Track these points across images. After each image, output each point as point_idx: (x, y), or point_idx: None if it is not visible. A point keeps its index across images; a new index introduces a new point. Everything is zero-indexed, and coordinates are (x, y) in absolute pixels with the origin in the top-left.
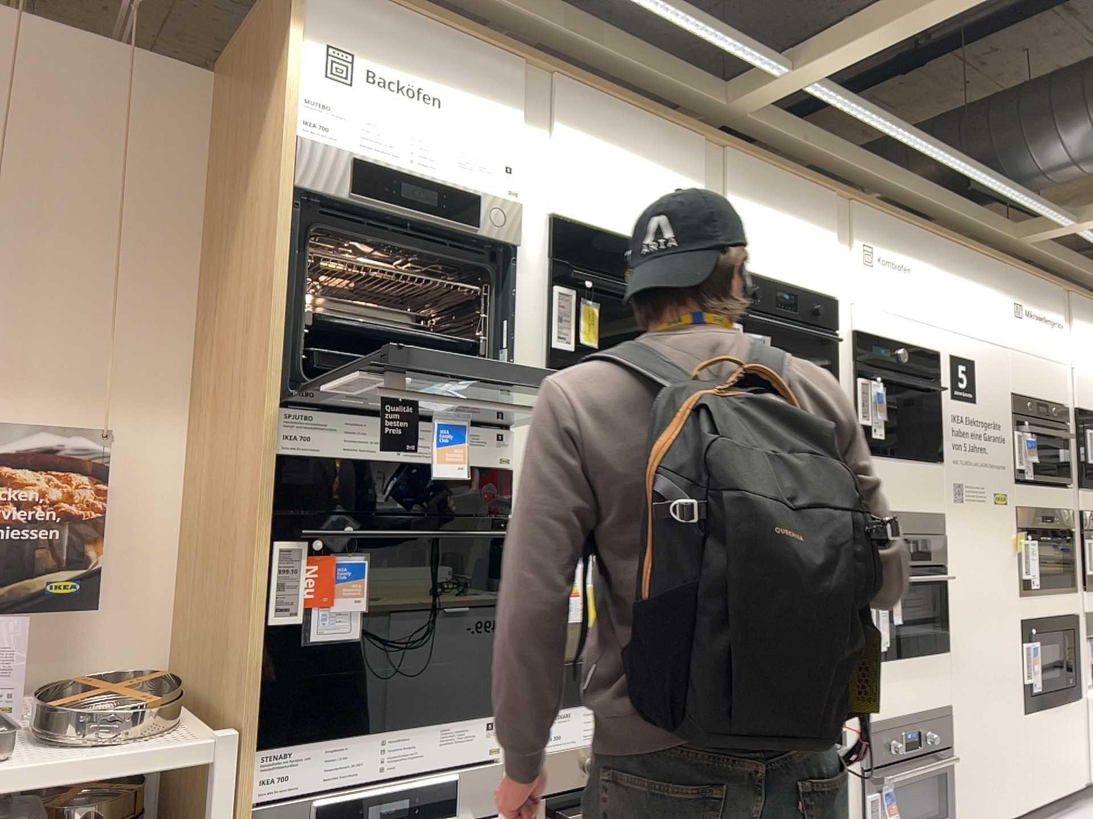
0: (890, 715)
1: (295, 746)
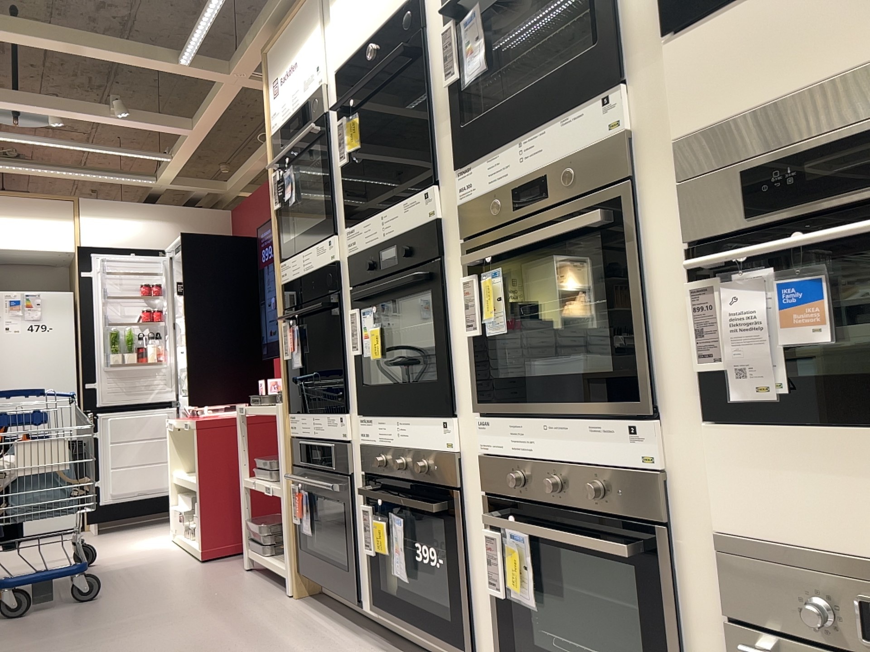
0: (810, 544)
1: (296, 414)
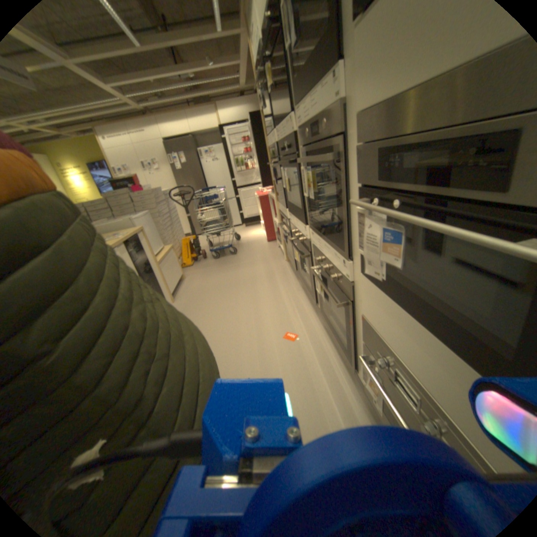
0: (384, 339)
1: (278, 202)
